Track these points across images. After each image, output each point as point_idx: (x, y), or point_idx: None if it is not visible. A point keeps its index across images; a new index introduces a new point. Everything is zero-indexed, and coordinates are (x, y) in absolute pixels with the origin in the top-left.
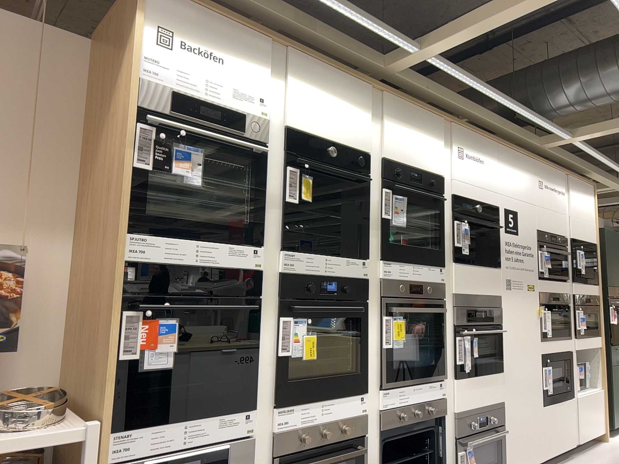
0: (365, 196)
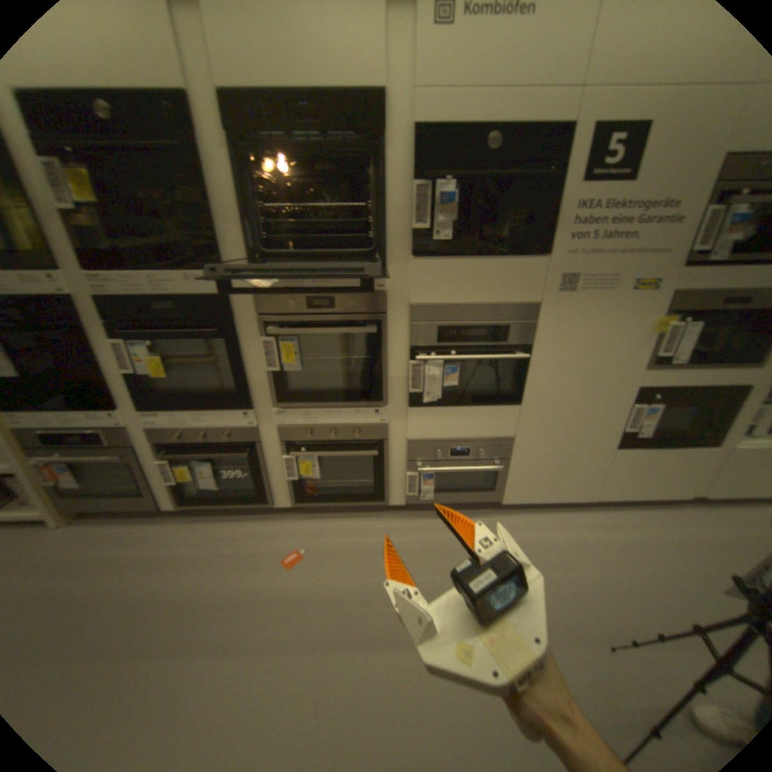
0: (195, 171)
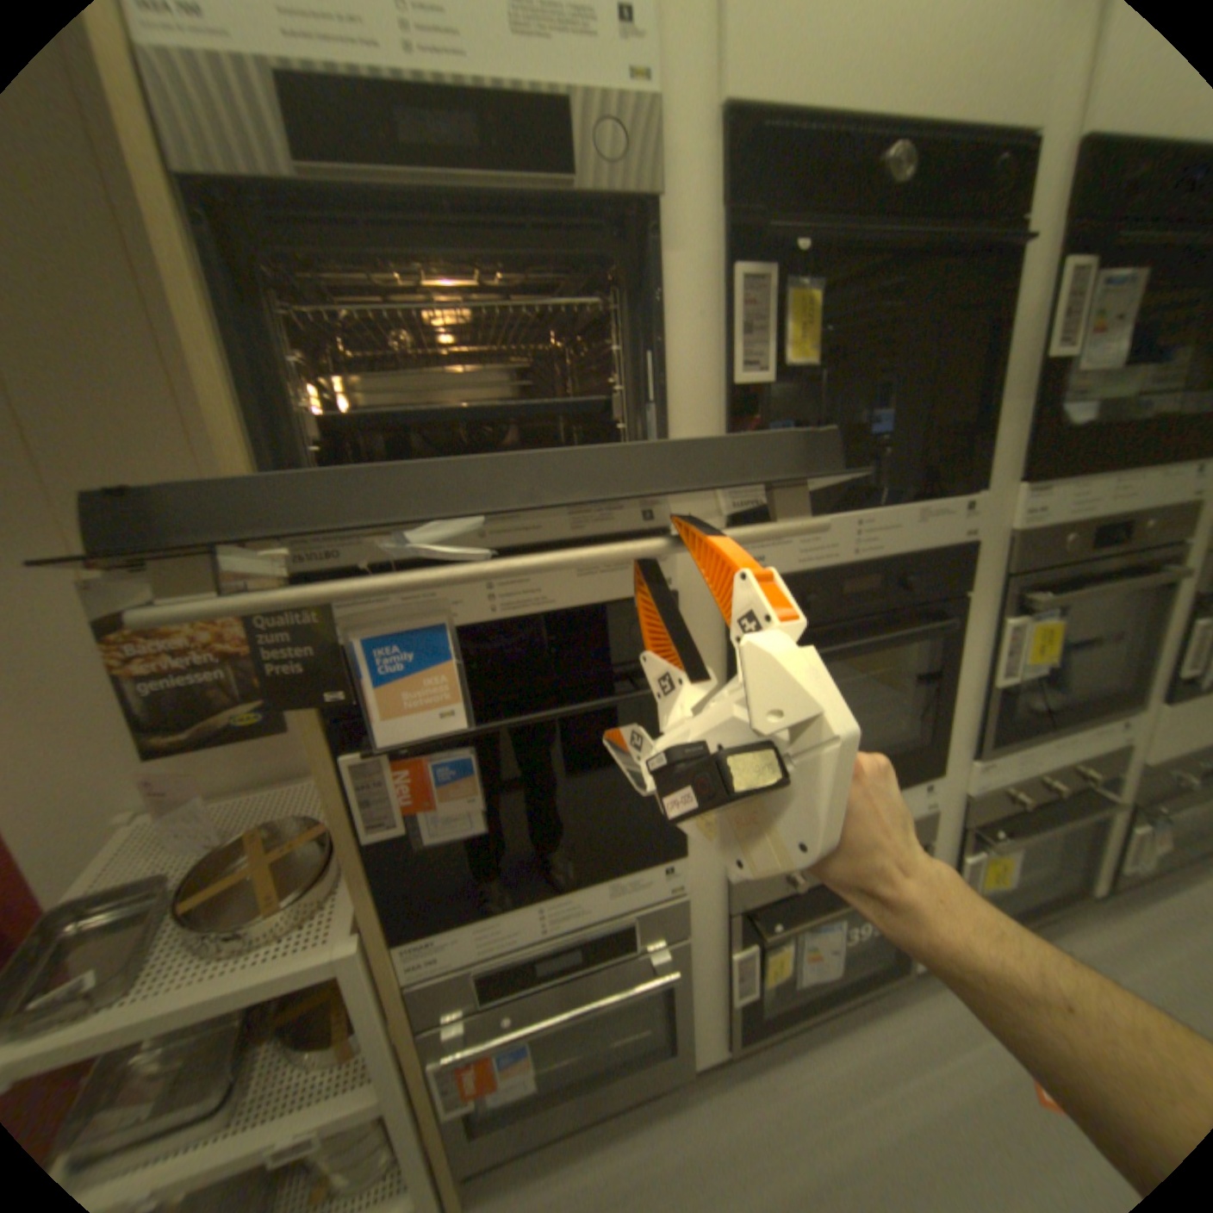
0: (1009, 291)
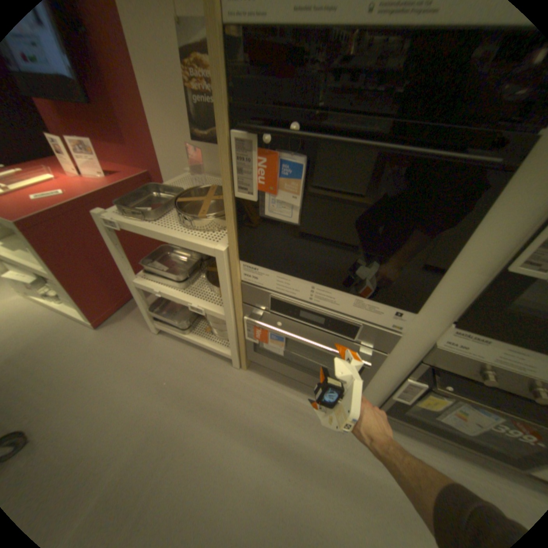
0: None
